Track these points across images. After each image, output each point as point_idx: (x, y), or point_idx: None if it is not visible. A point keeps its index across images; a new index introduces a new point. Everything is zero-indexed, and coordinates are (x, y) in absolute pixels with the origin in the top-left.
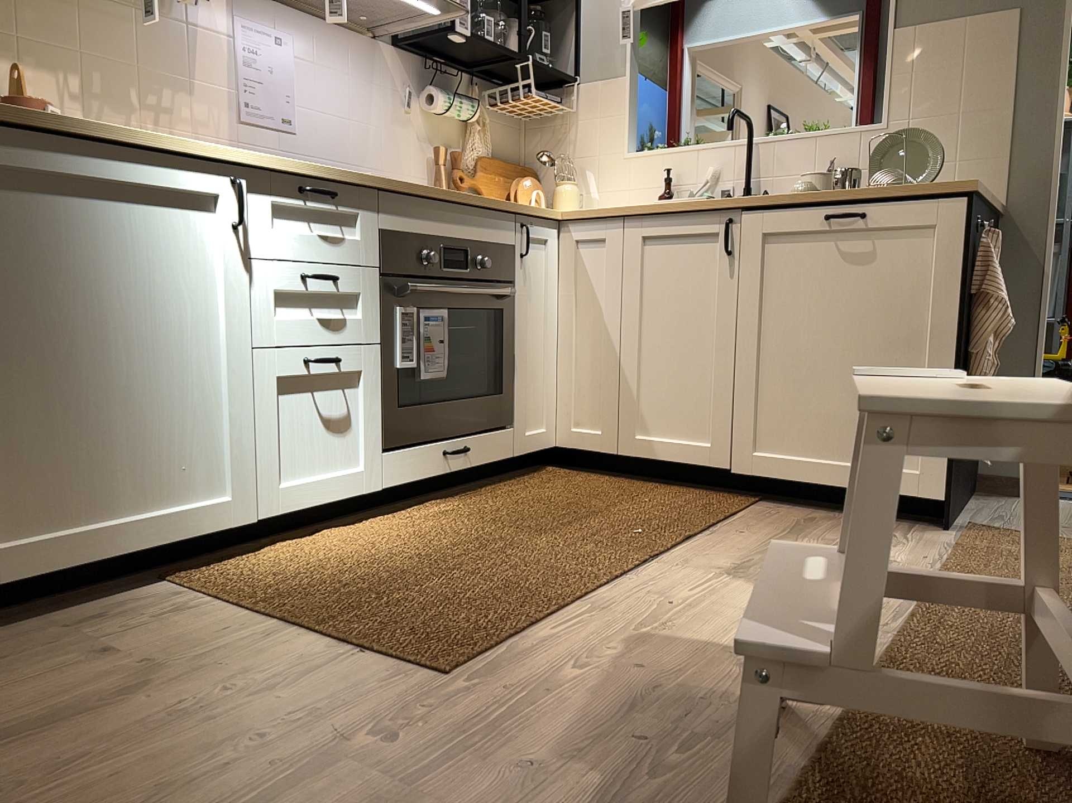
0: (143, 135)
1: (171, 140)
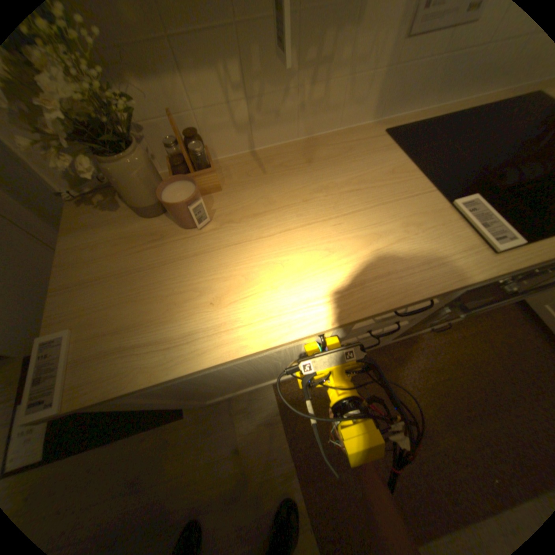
0: (229, 357)
1: (257, 344)
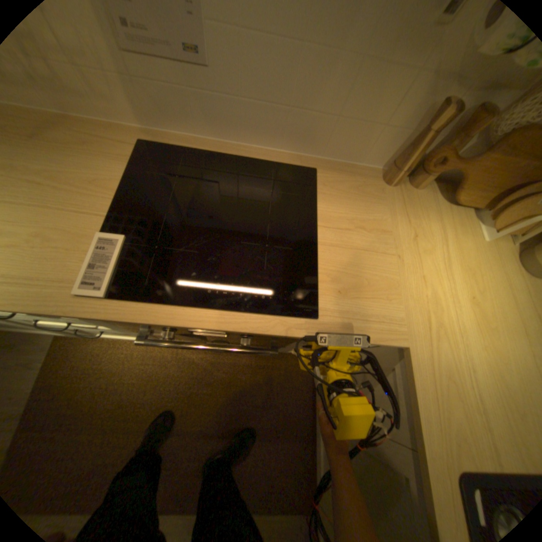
0: None
1: None
